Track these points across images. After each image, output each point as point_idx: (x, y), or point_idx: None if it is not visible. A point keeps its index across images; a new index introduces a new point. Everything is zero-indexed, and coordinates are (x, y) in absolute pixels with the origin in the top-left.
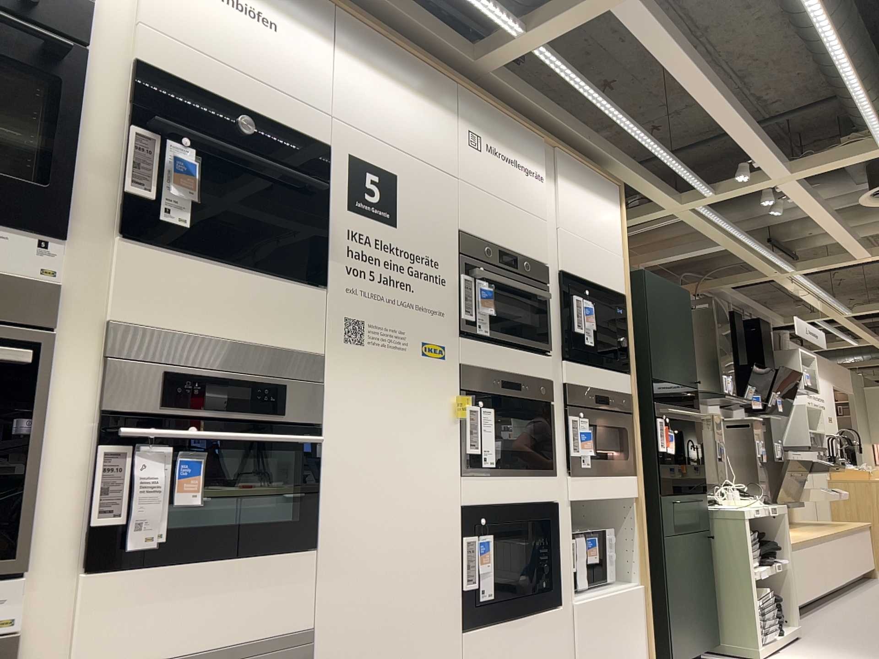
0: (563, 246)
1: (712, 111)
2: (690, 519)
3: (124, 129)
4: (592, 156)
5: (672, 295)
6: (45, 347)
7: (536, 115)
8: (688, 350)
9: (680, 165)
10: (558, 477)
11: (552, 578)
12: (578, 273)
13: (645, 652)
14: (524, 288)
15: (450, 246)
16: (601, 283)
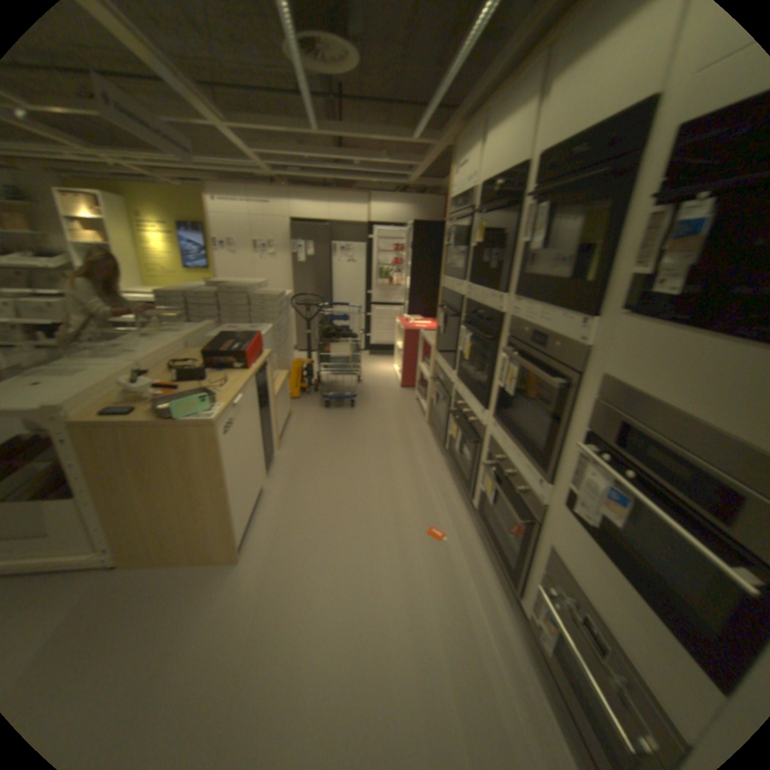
0: None
1: None
2: None
3: (653, 208)
4: None
5: None
6: (574, 381)
7: None
8: None
9: None
10: None
11: None
12: None
13: None
14: None
15: None
16: None
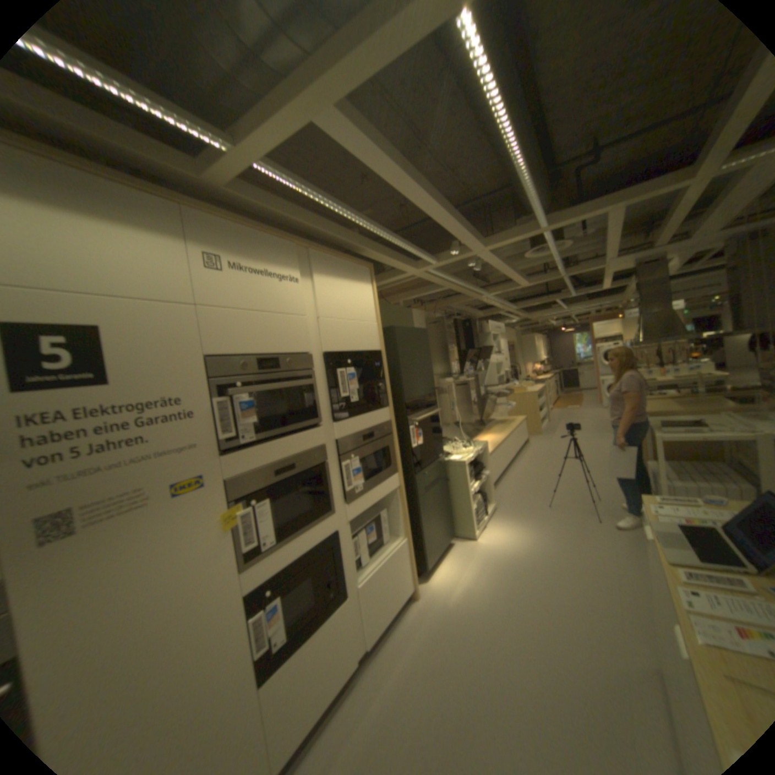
0: (324, 332)
1: (430, 211)
2: (435, 476)
3: None
4: (347, 246)
5: (416, 336)
6: None
7: (287, 220)
8: (429, 369)
9: (414, 246)
10: (338, 511)
11: (338, 586)
12: (340, 349)
13: (411, 578)
14: (286, 386)
15: (196, 377)
16: (361, 349)
